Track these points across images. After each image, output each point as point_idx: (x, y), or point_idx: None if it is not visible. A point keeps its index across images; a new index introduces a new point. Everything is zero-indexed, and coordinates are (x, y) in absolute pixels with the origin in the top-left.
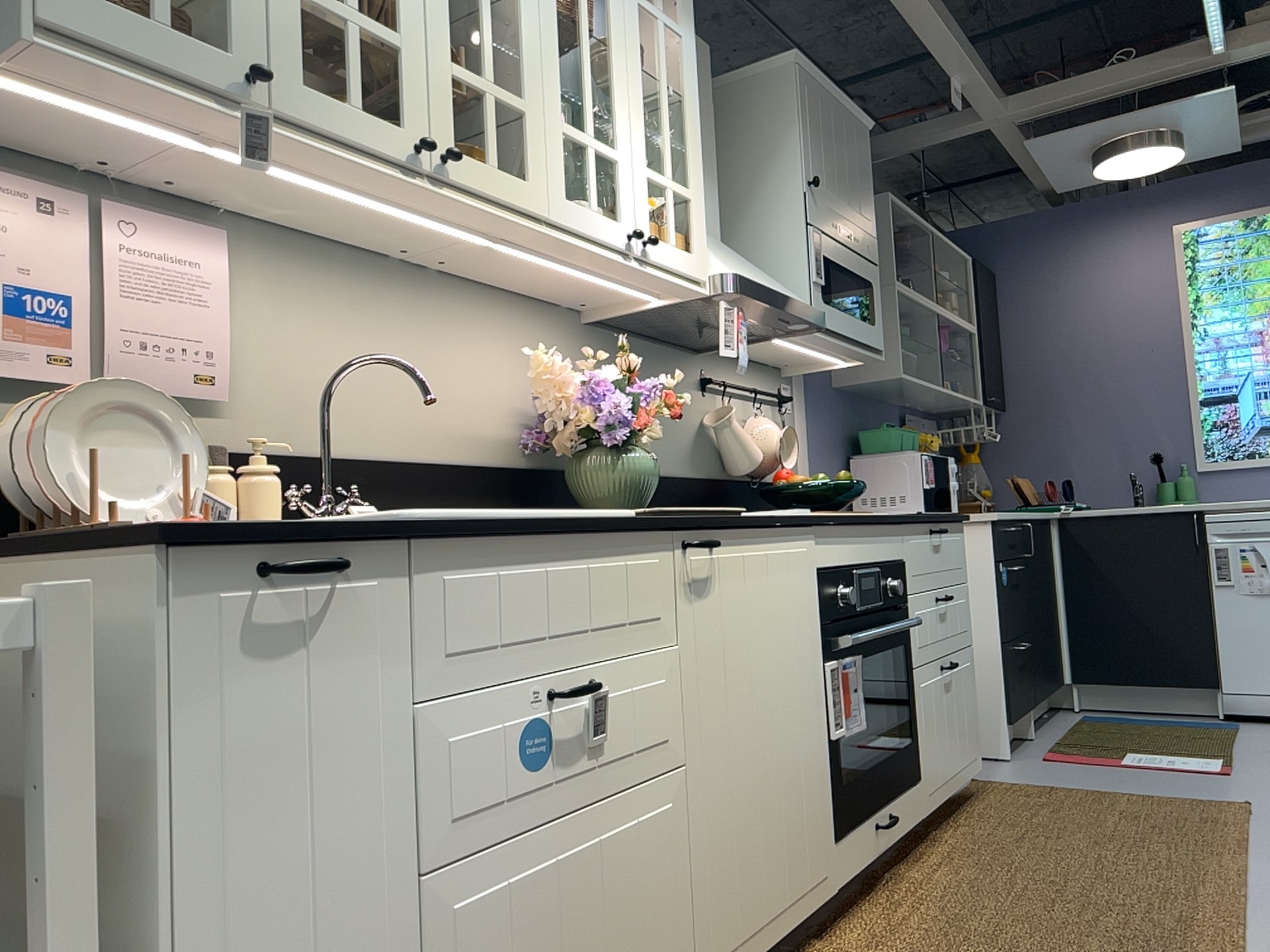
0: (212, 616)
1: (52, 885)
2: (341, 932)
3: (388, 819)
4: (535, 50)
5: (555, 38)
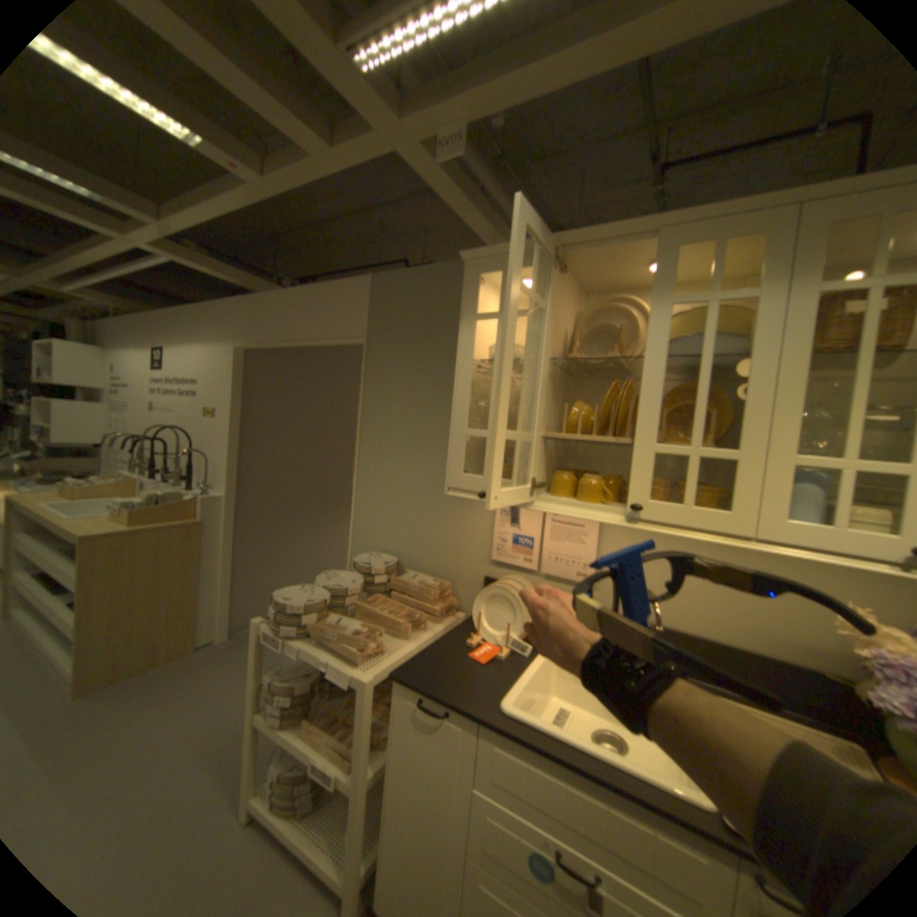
0: (407, 708)
1: (356, 752)
2: (434, 842)
3: (457, 823)
4: (764, 406)
5: (801, 385)
